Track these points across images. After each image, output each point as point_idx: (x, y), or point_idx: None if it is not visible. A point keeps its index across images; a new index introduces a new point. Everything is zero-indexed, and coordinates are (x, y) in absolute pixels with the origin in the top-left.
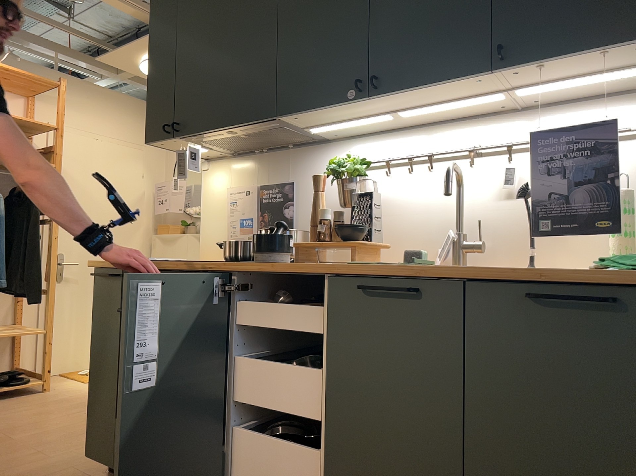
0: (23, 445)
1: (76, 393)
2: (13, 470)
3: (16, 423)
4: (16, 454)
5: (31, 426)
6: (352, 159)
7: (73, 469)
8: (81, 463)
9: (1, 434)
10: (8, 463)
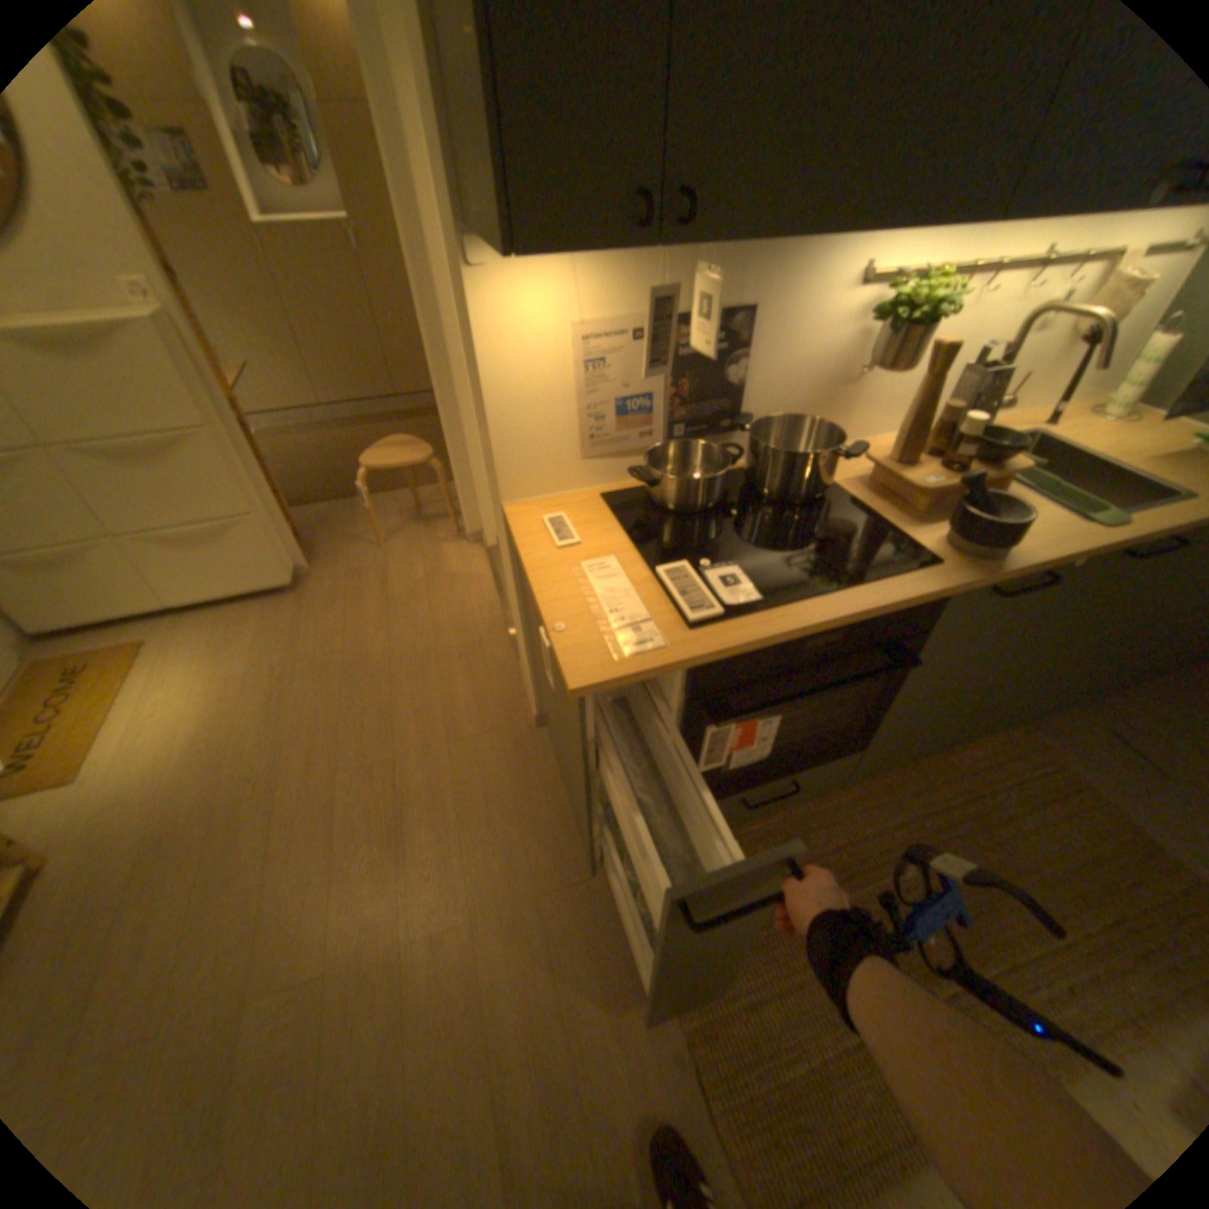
0: (372, 960)
1: (134, 816)
2: (485, 989)
3: (221, 959)
4: (408, 977)
5: (267, 932)
6: (953, 287)
7: (543, 897)
8: (525, 880)
9: (266, 997)
10: (445, 995)
